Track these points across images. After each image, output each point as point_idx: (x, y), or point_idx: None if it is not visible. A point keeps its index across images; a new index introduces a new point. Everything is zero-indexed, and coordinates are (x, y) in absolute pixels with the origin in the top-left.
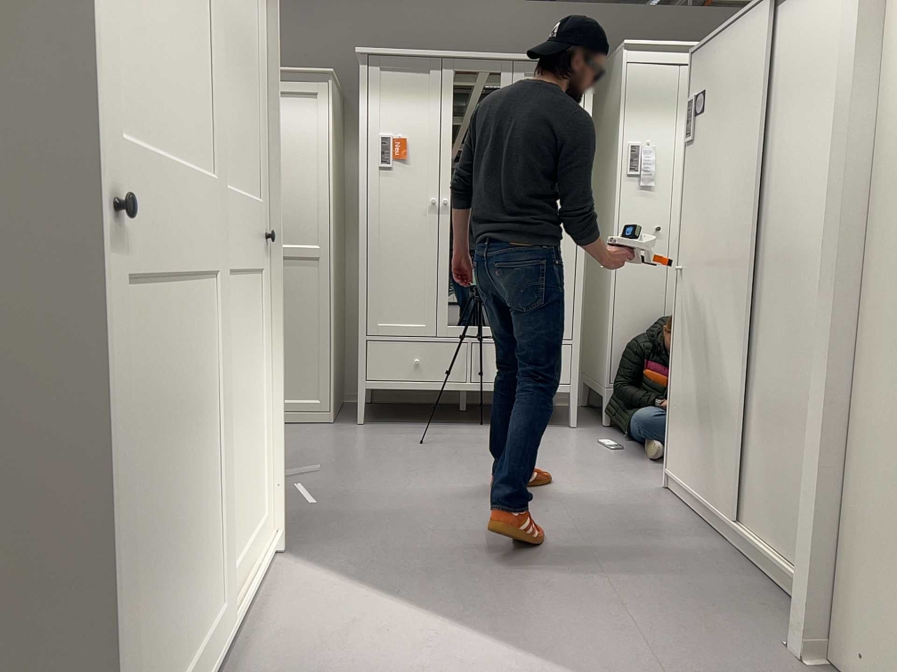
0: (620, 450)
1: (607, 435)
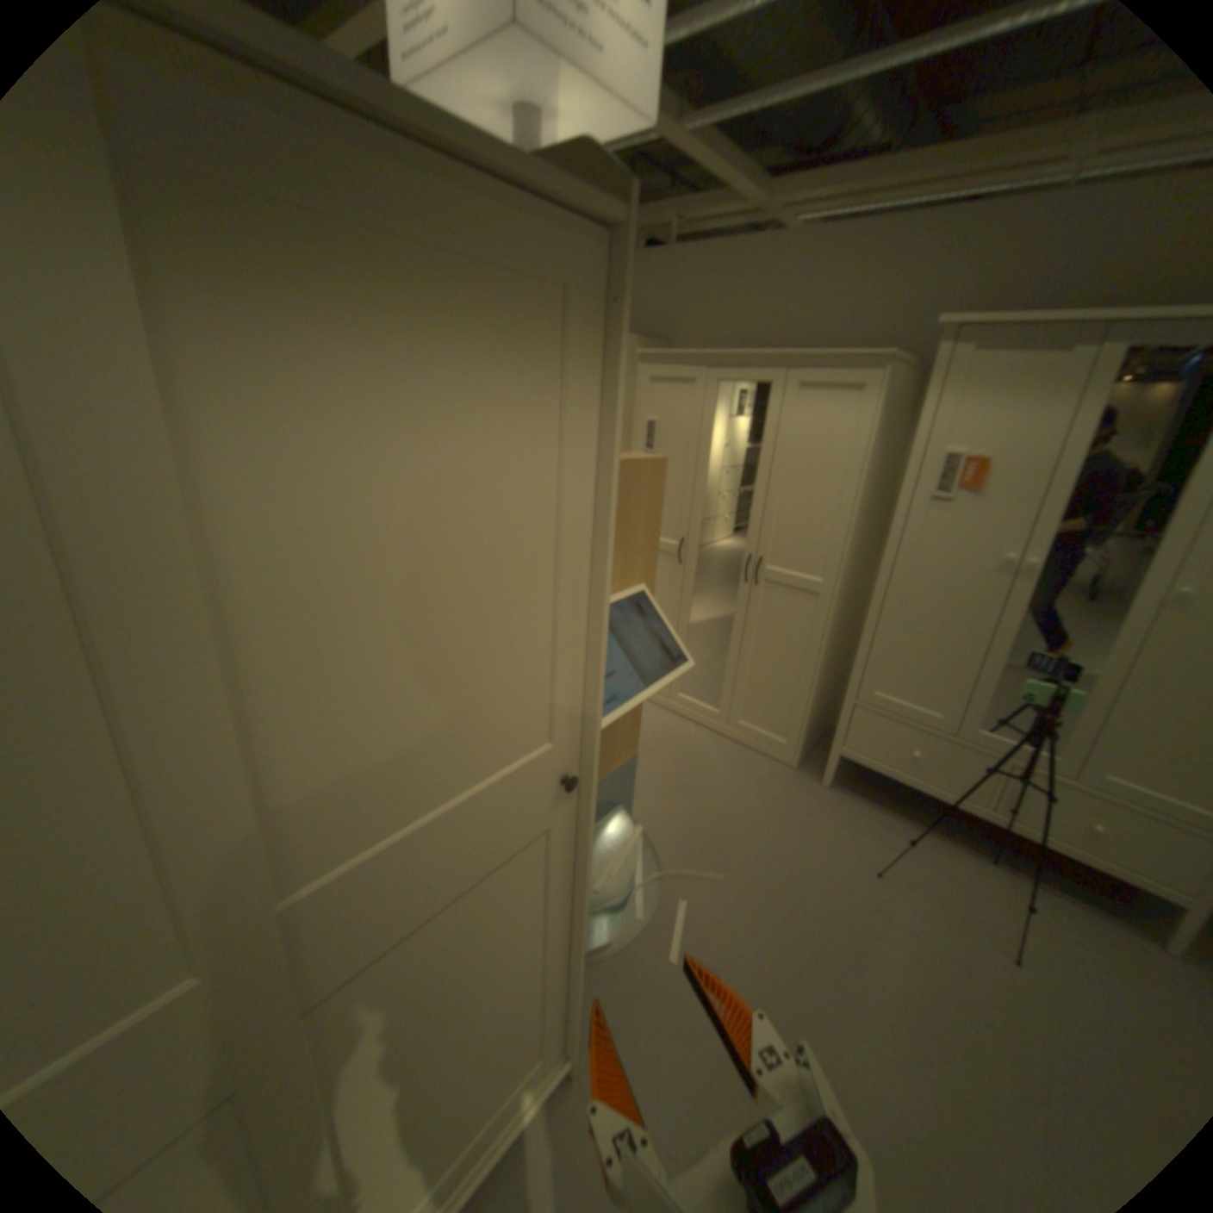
0: None
1: None
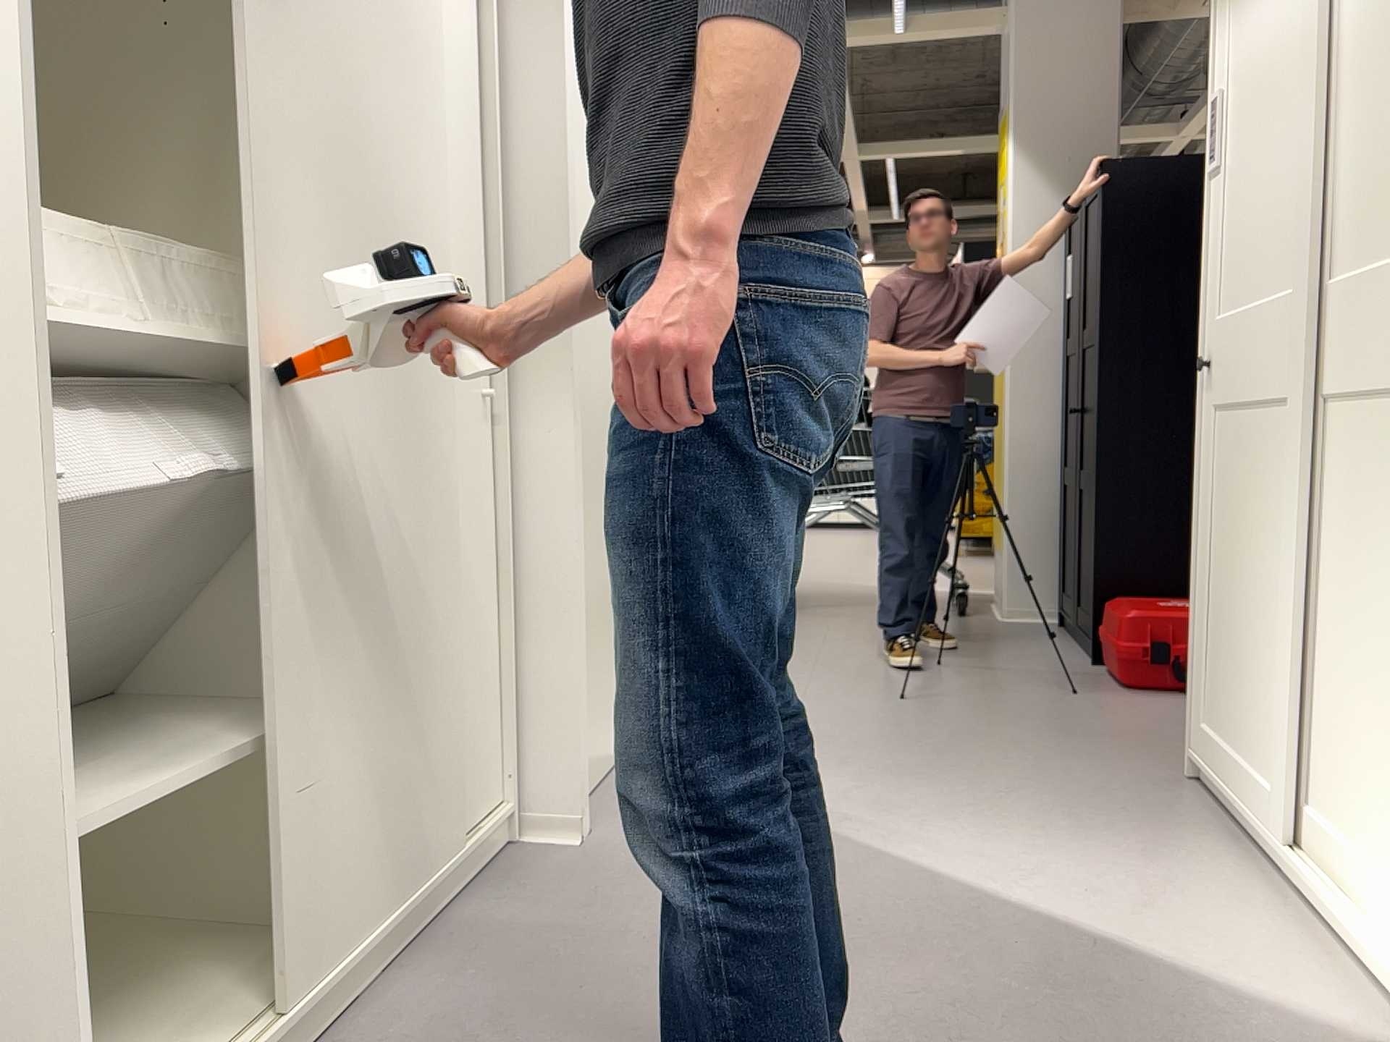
0: None
1: None
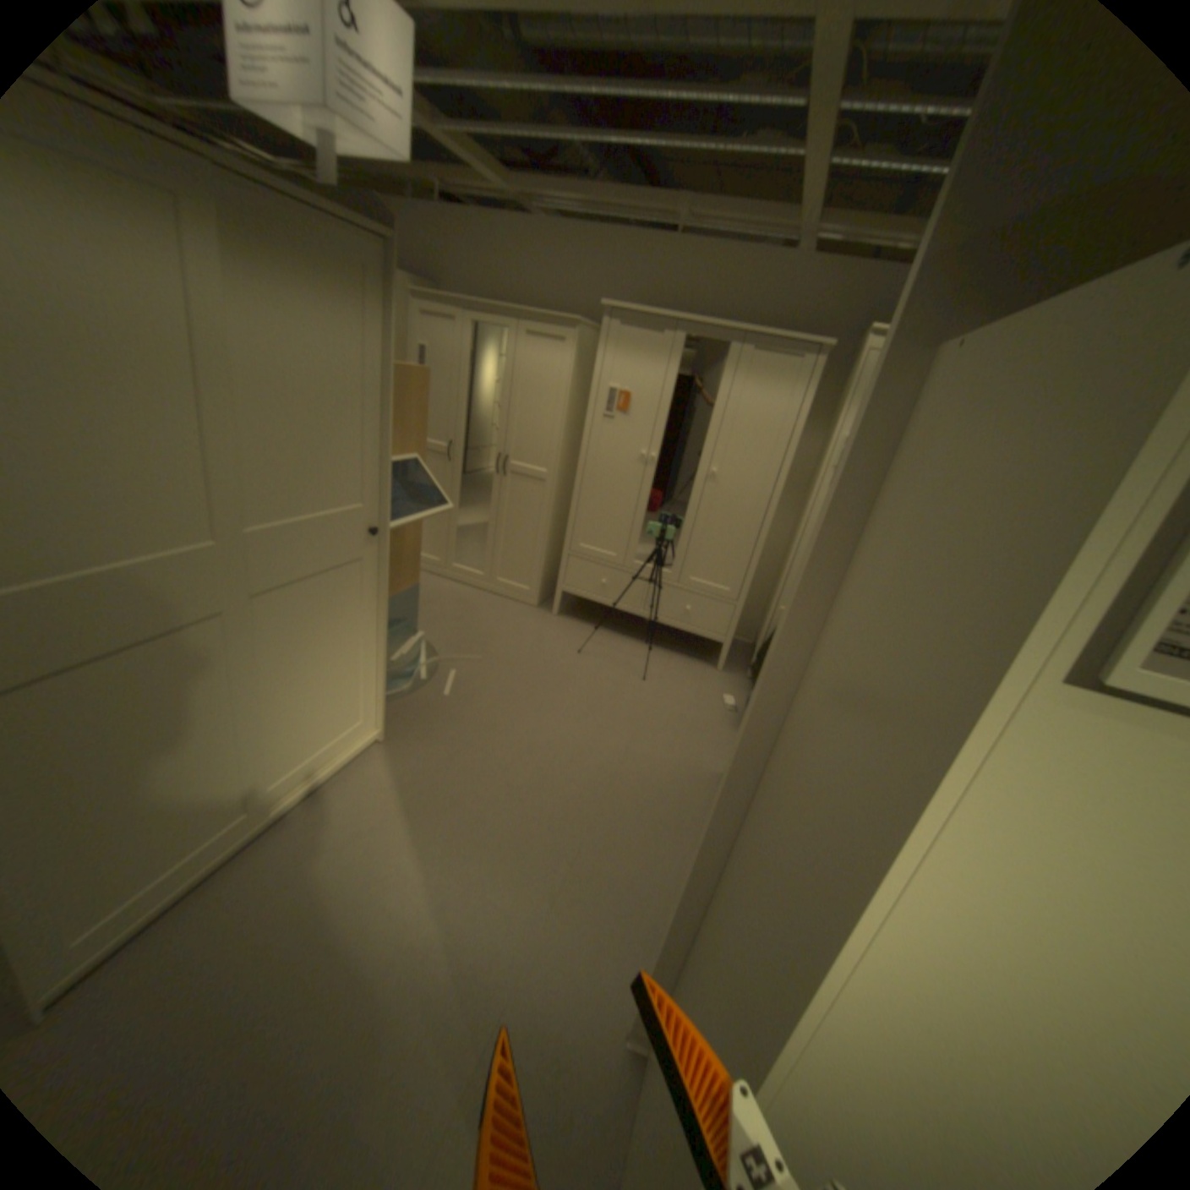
0: (733, 712)
1: (739, 690)
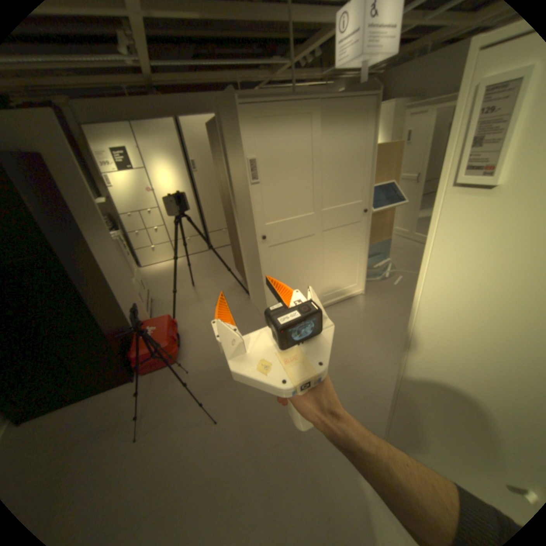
0: None
1: None
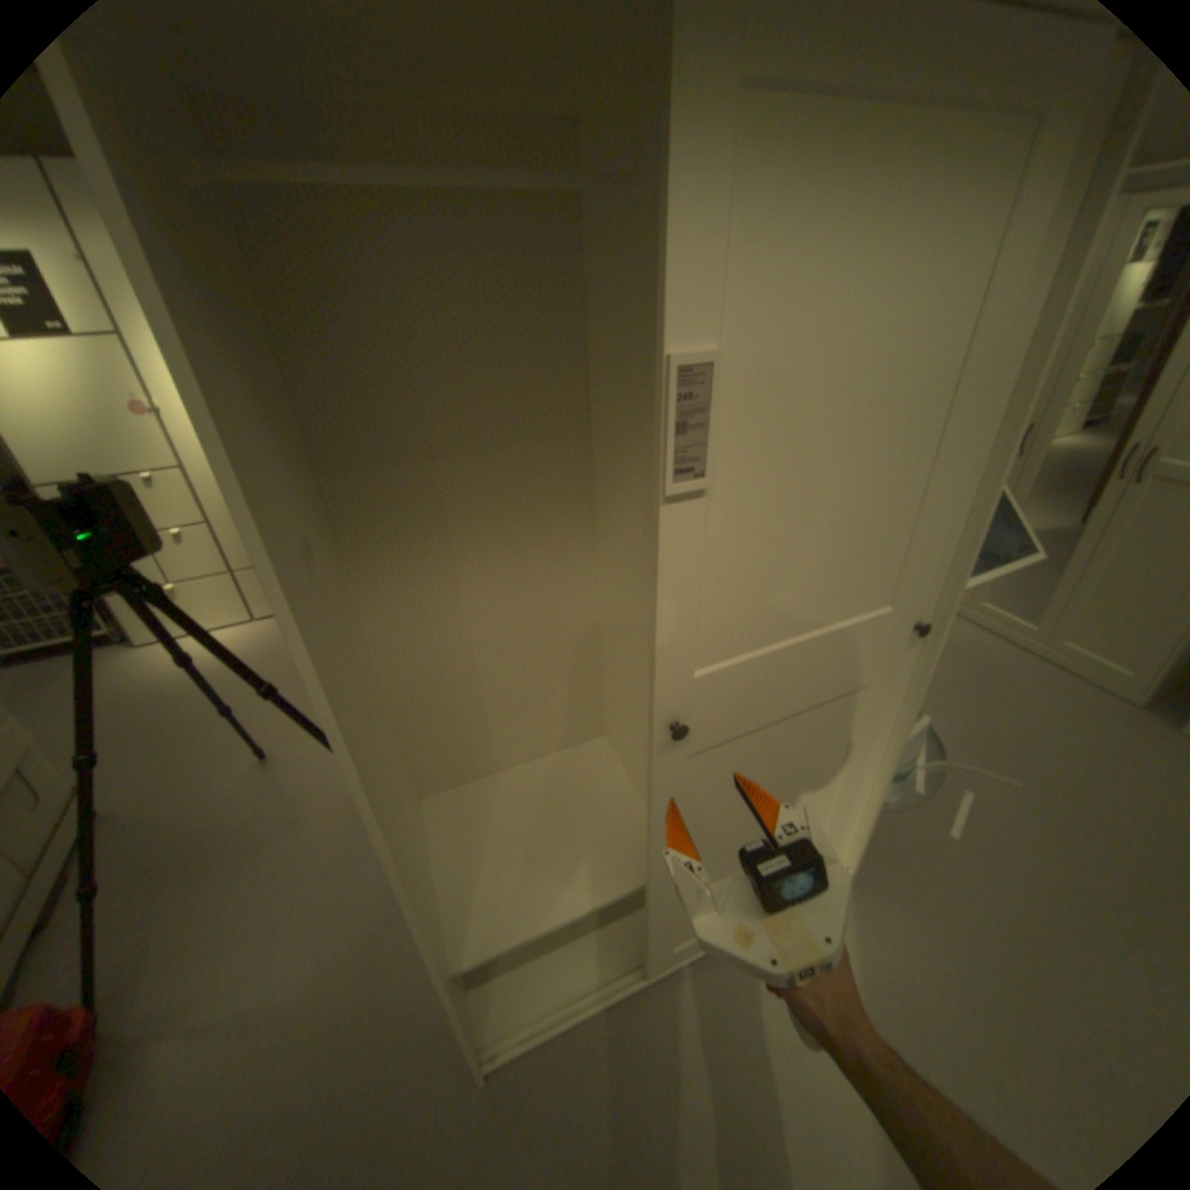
0: None
1: None
